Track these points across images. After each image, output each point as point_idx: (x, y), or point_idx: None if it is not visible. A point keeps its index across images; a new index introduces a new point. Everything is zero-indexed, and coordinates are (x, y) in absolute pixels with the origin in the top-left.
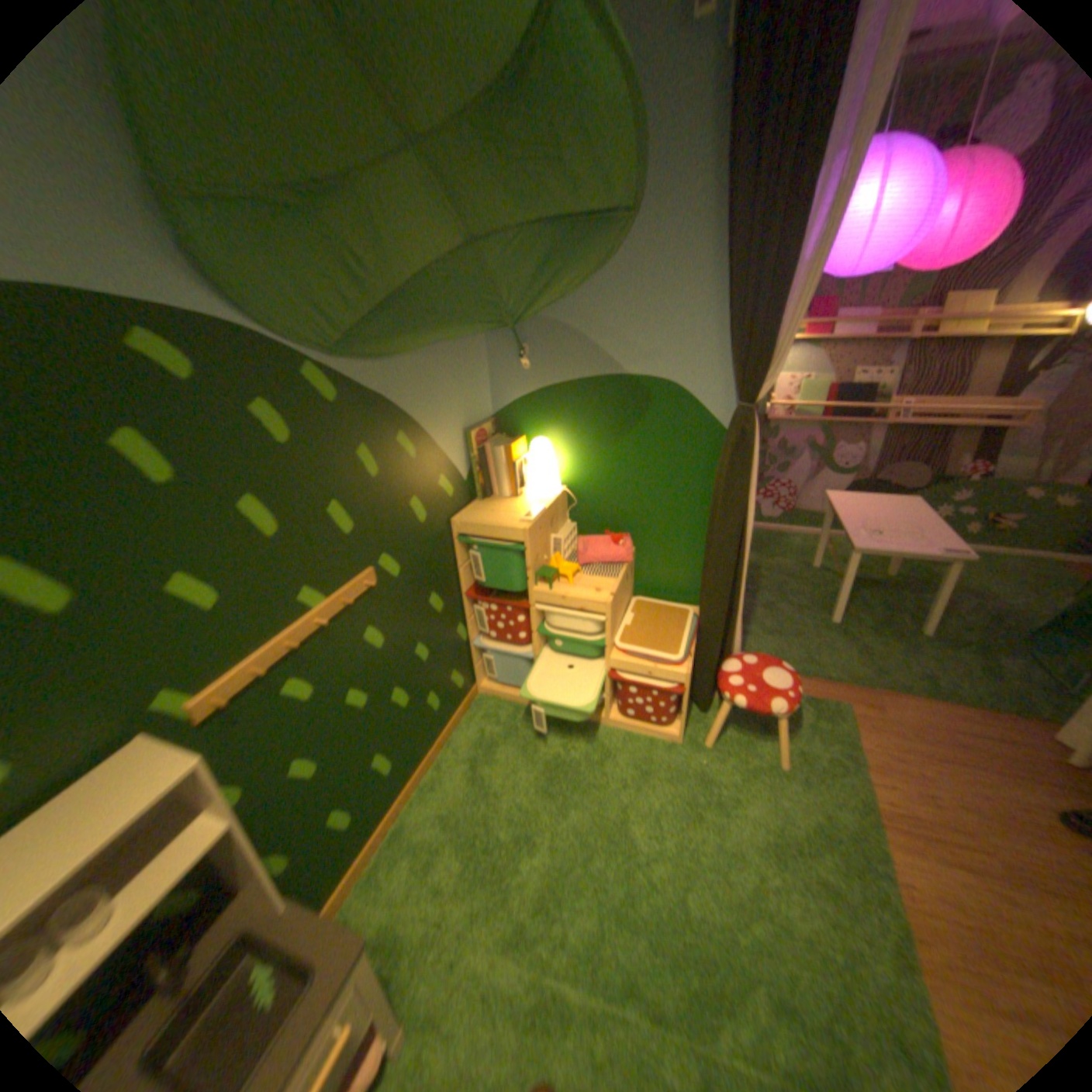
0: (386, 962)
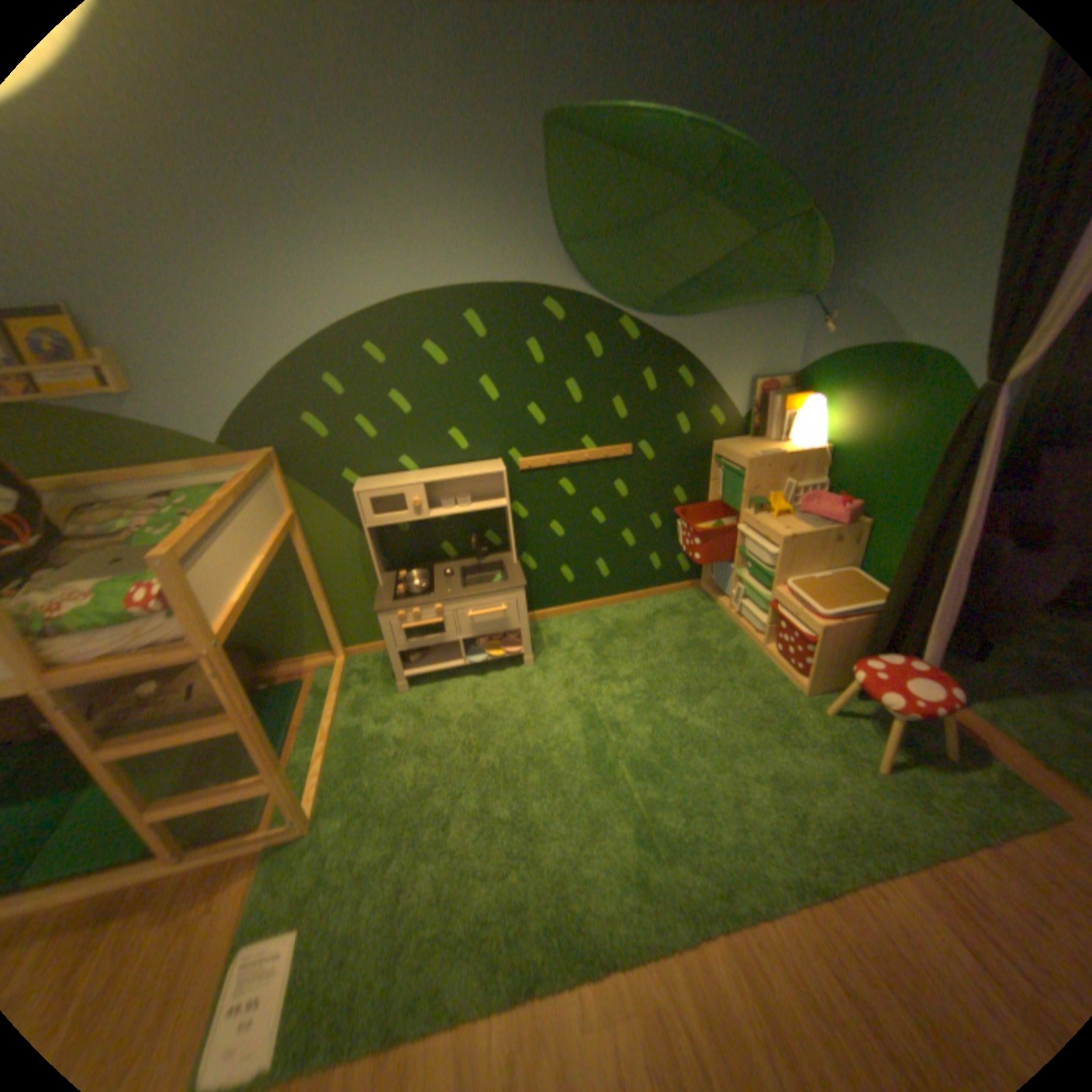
0: (548, 645)
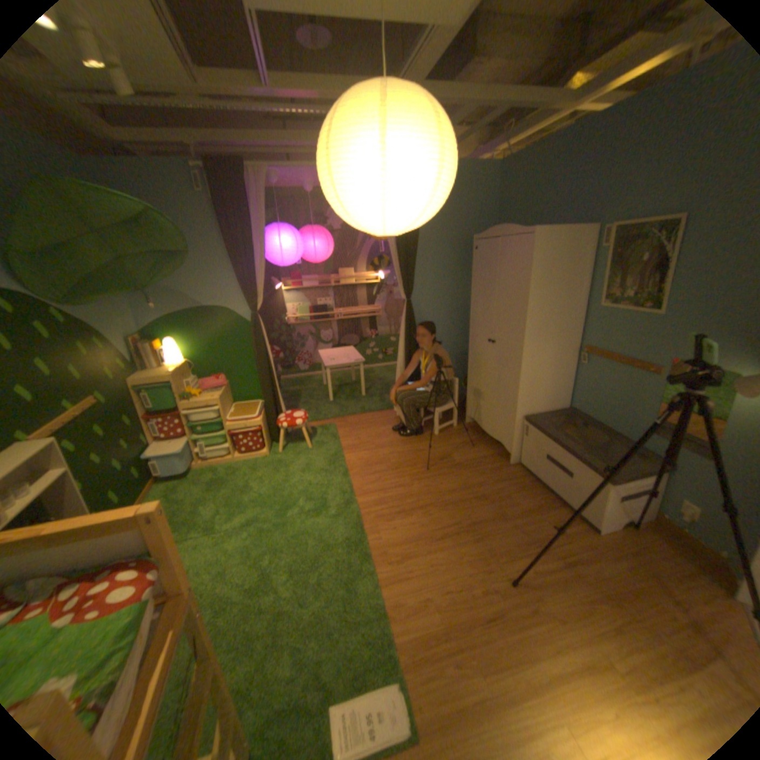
0: None
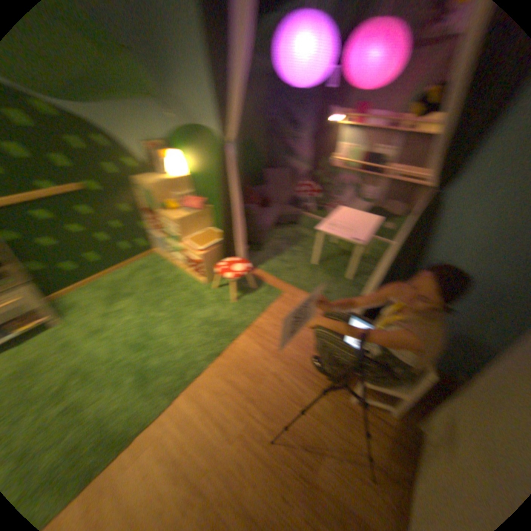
0: (64, 311)
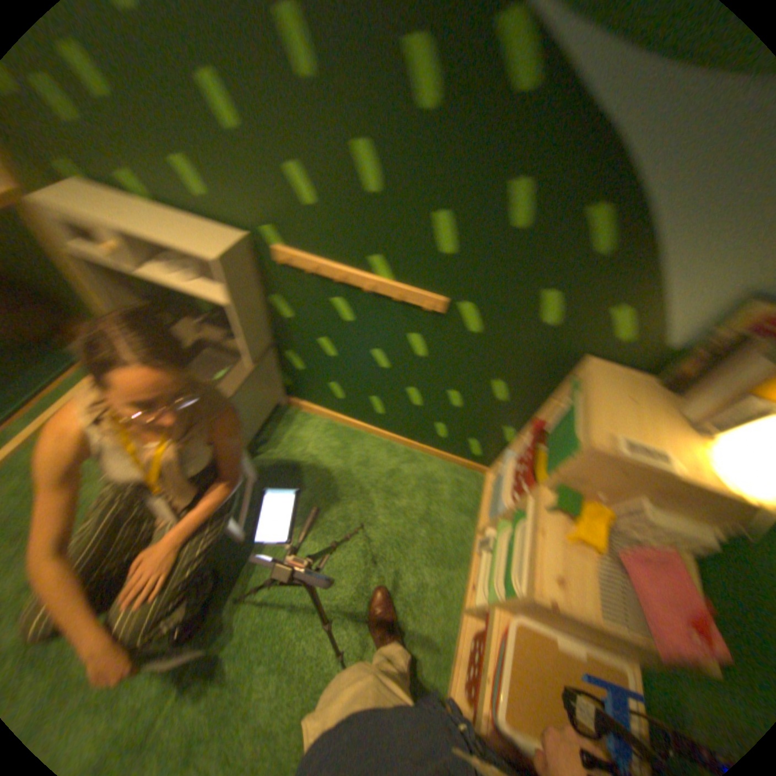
0: (283, 448)
